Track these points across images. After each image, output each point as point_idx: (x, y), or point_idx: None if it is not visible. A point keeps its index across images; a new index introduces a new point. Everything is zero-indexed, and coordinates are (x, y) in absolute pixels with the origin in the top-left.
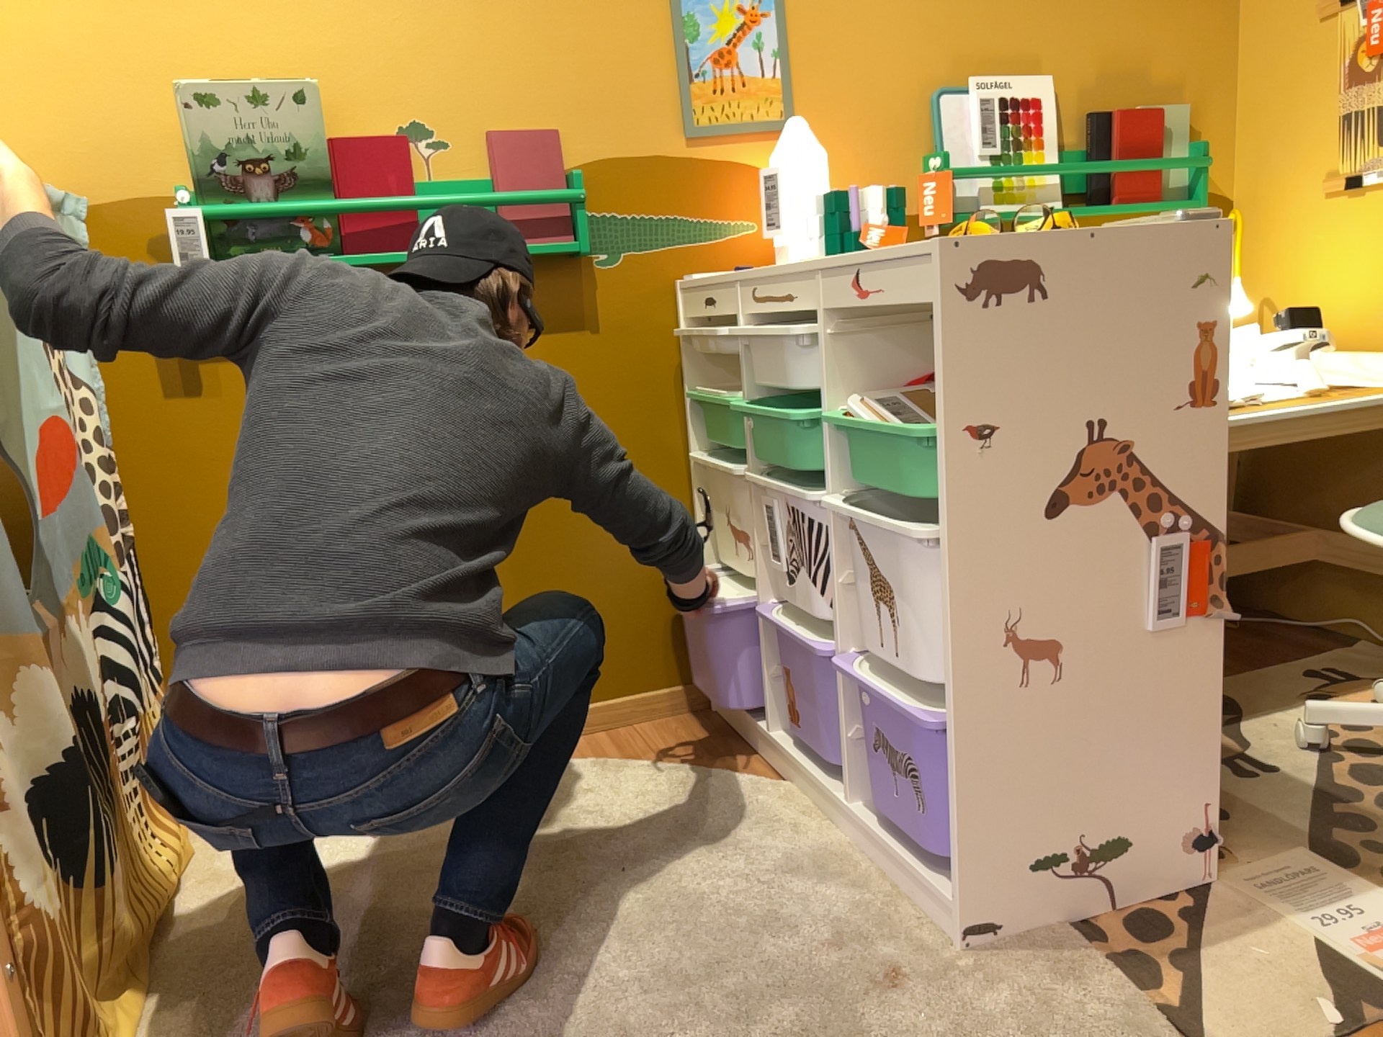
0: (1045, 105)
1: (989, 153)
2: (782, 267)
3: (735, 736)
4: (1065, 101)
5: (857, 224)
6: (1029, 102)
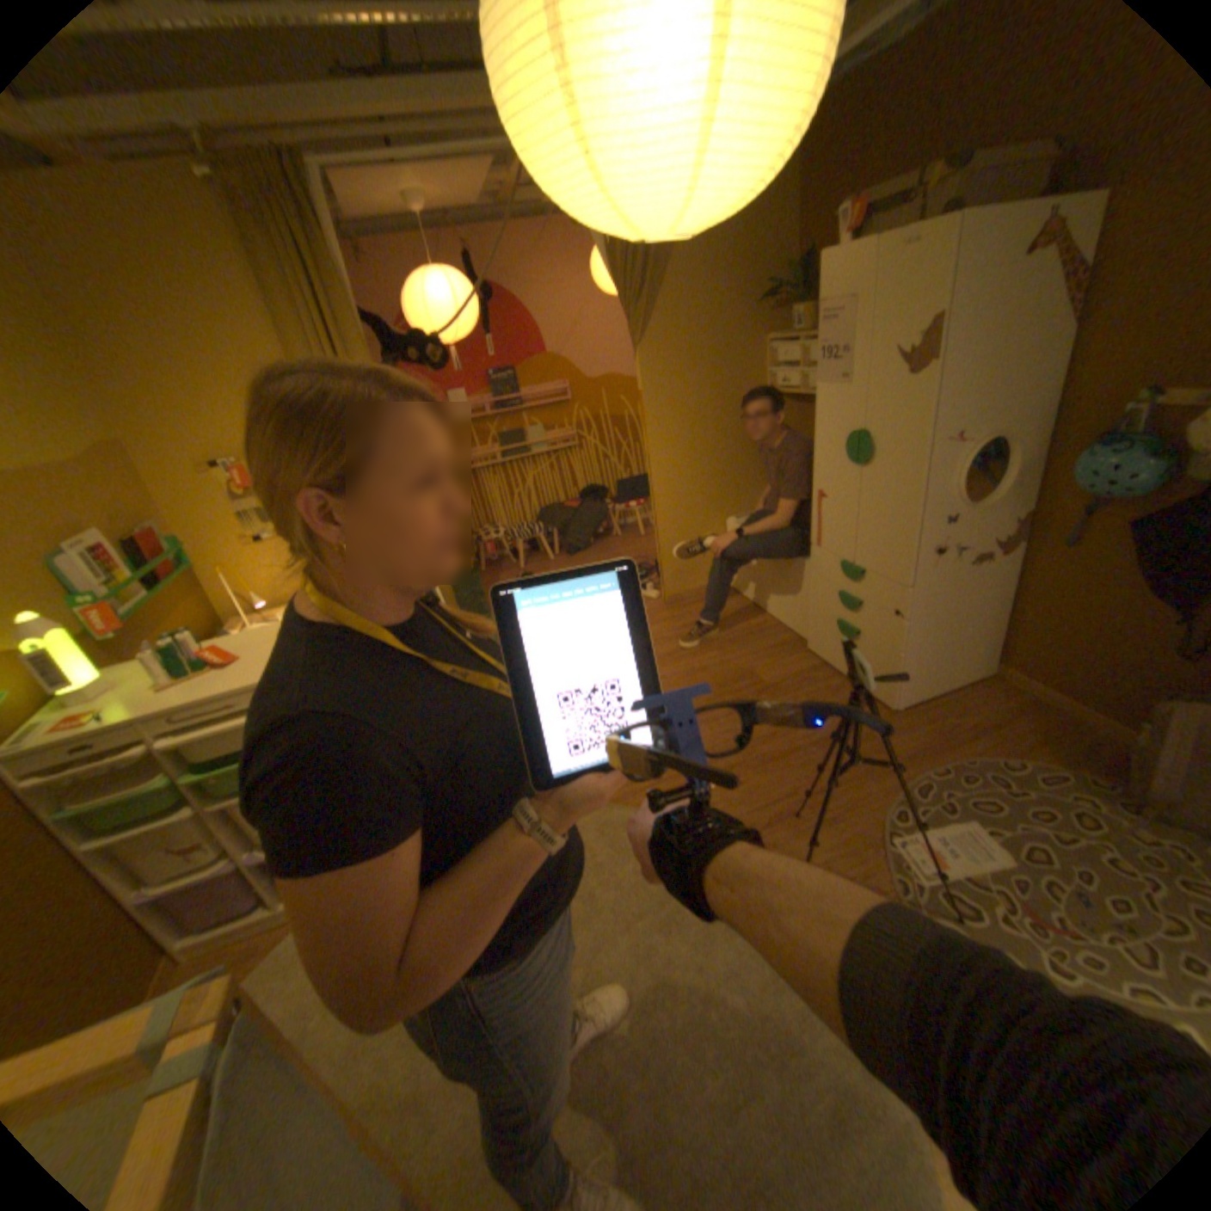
0: (104, 544)
1: (101, 582)
2: (165, 699)
3: (231, 947)
4: (103, 538)
5: (179, 656)
6: (97, 546)
